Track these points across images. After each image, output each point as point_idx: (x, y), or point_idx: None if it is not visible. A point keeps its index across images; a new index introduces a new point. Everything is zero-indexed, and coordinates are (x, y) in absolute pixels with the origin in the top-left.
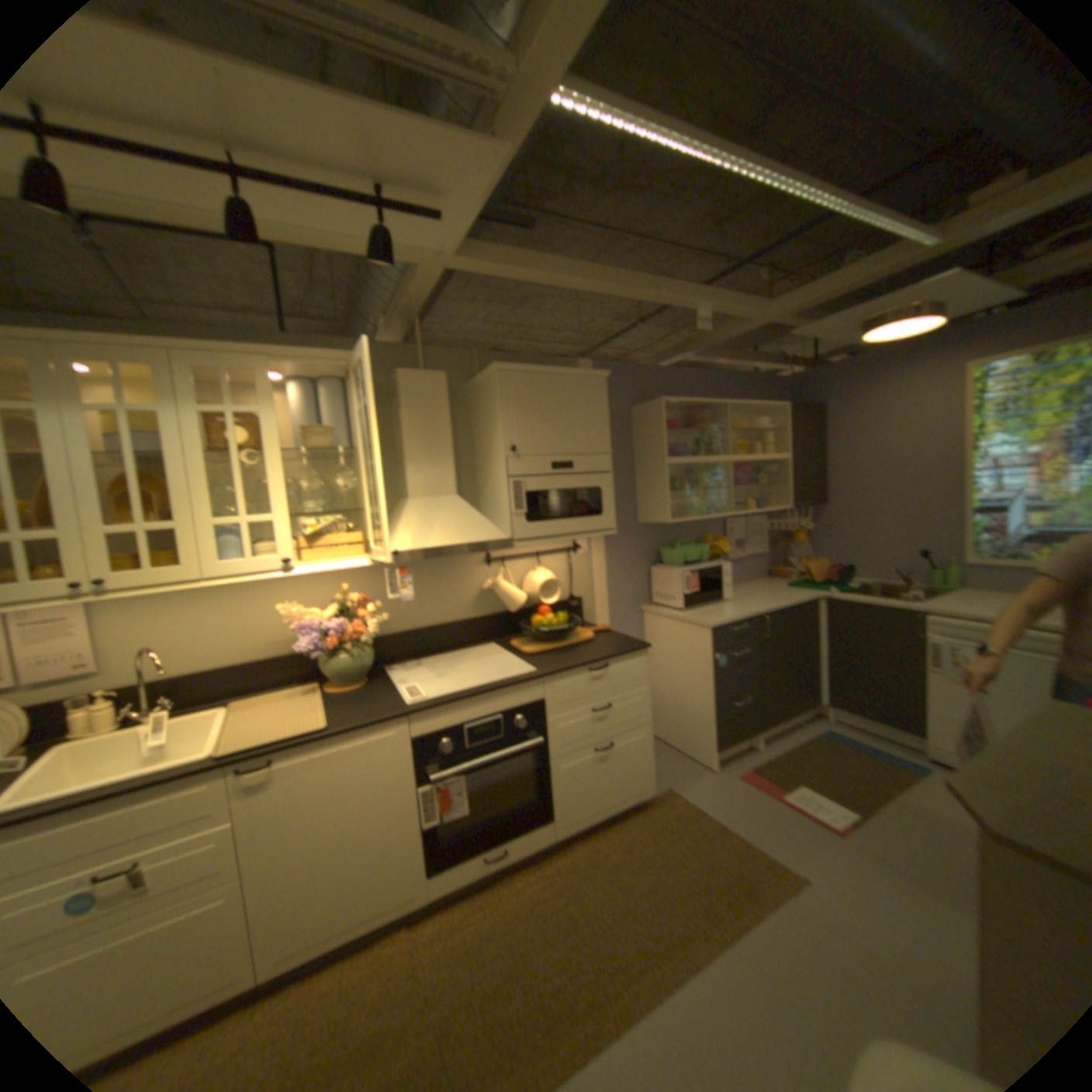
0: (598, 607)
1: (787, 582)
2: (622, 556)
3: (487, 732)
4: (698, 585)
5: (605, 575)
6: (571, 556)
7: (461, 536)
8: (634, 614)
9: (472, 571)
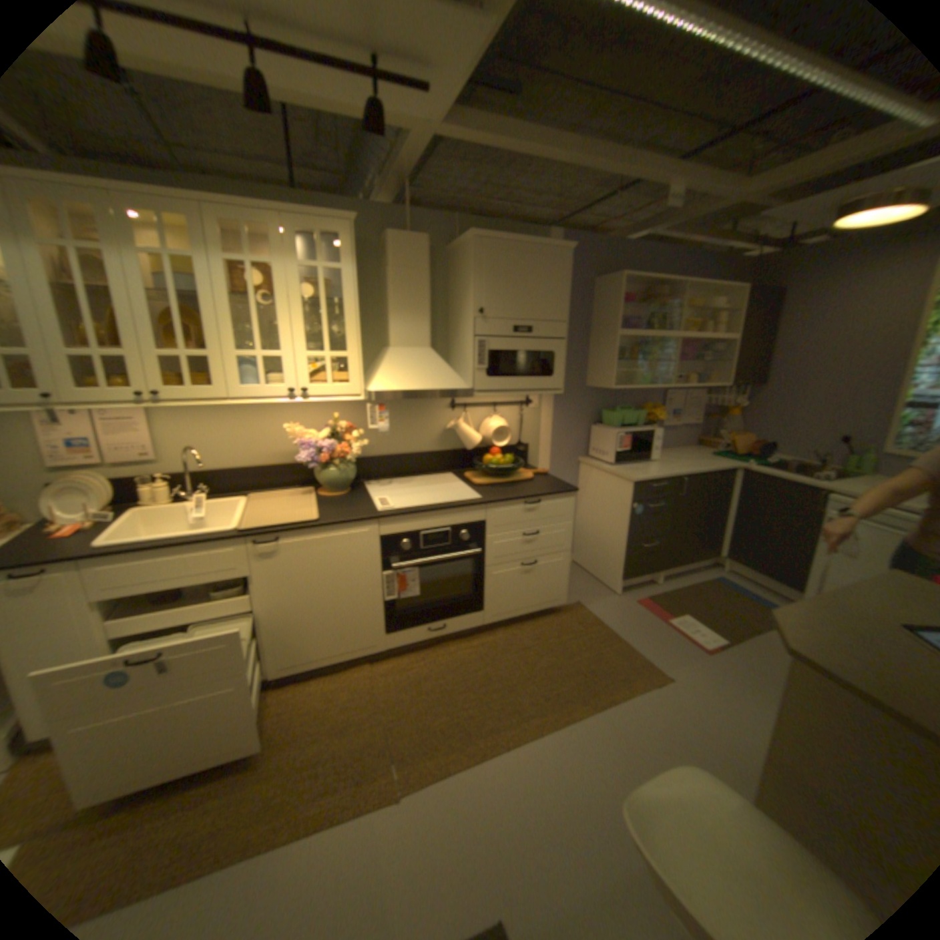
0: (543, 455)
1: (715, 452)
2: (569, 414)
3: (440, 540)
4: (631, 446)
5: (552, 428)
6: (525, 410)
7: (433, 384)
8: (573, 464)
9: (441, 414)
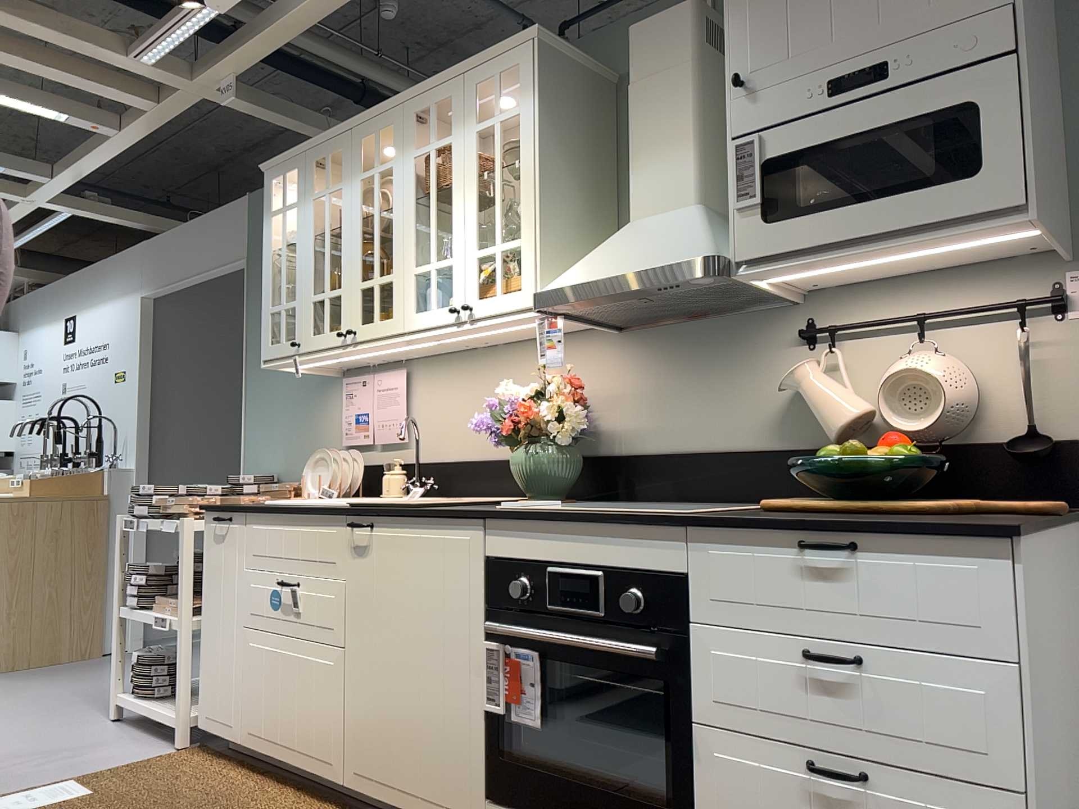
0: None
1: None
2: None
3: (582, 598)
4: None
5: None
6: (1044, 327)
7: (638, 263)
8: None
9: (777, 358)
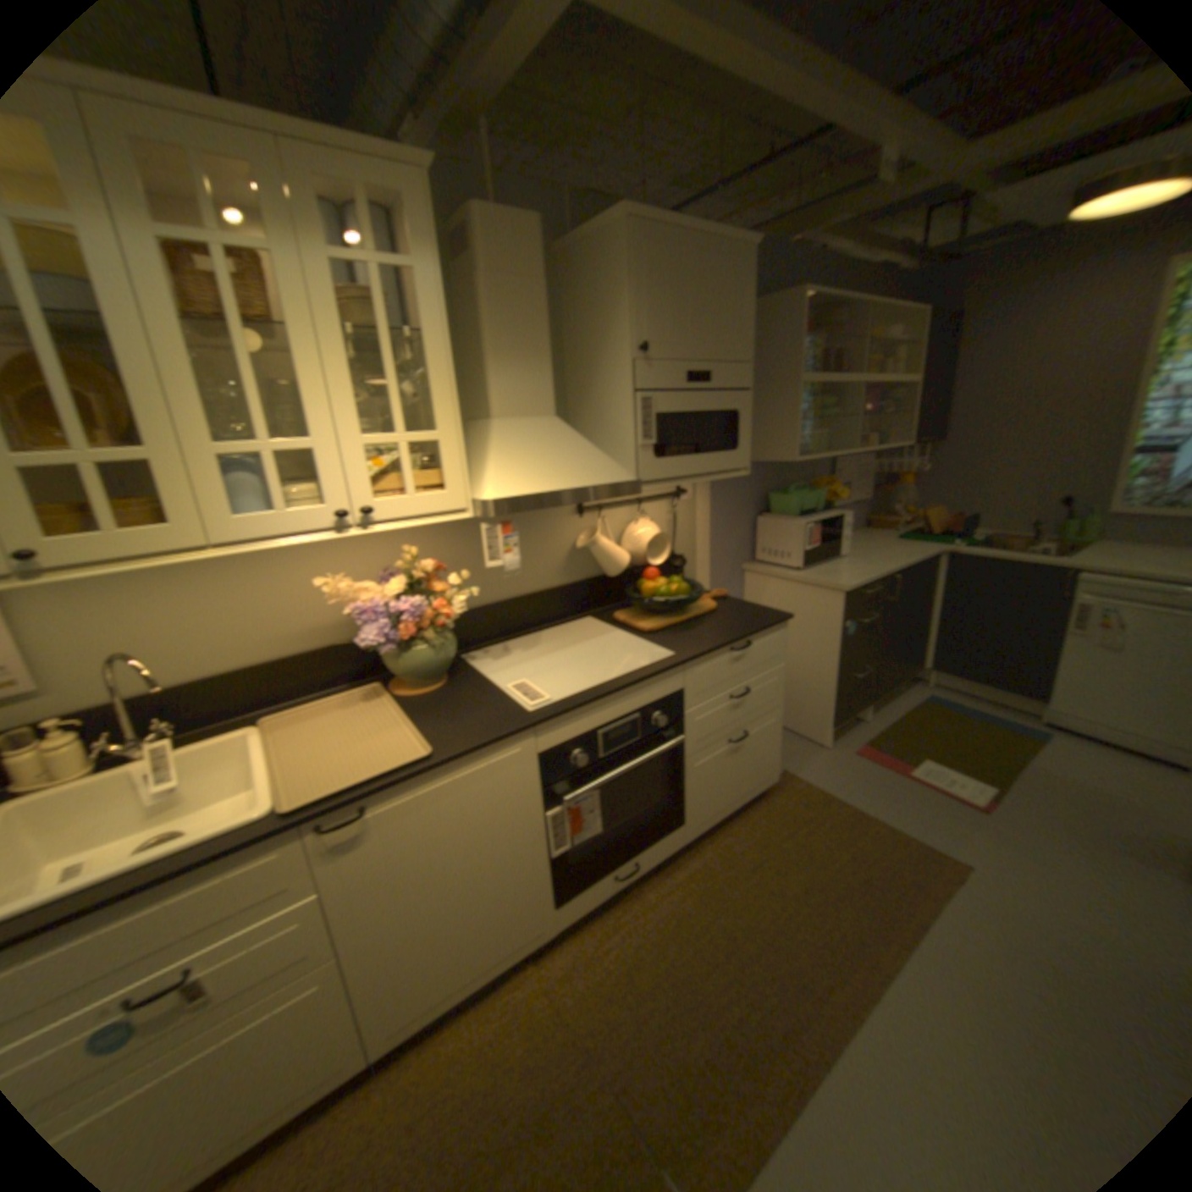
0: (701, 568)
1: (894, 534)
2: (730, 504)
3: (625, 735)
4: (821, 540)
5: (711, 527)
6: (676, 504)
7: (581, 477)
8: (737, 575)
9: (564, 525)
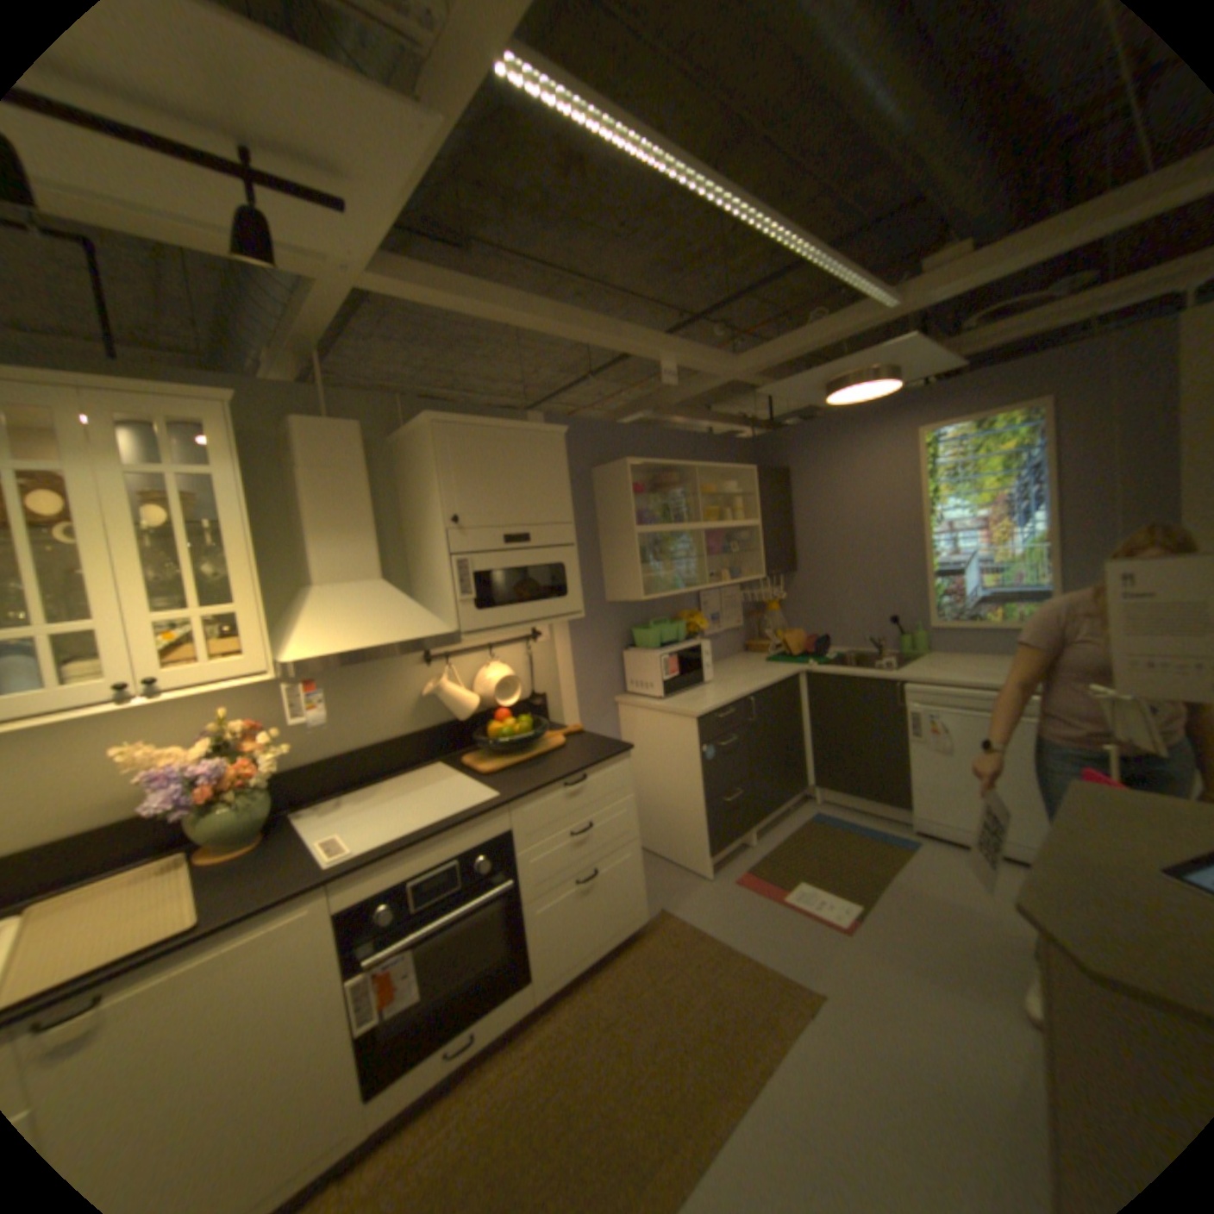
0: (568, 704)
1: (766, 657)
2: (592, 642)
3: (442, 886)
4: (678, 669)
5: (574, 665)
6: (533, 646)
7: (394, 633)
8: (609, 708)
9: (410, 674)
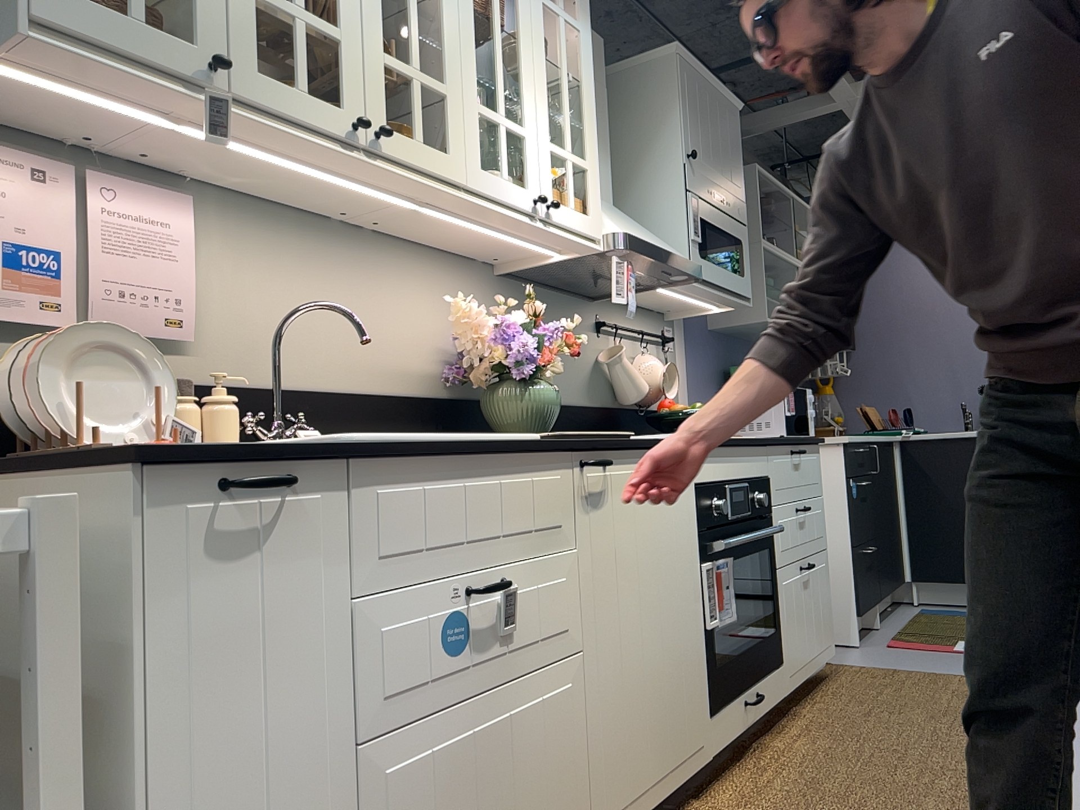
0: None
1: None
2: (701, 369)
3: (740, 504)
4: (797, 408)
5: (690, 389)
6: (664, 352)
7: (664, 246)
8: None
9: (588, 337)
